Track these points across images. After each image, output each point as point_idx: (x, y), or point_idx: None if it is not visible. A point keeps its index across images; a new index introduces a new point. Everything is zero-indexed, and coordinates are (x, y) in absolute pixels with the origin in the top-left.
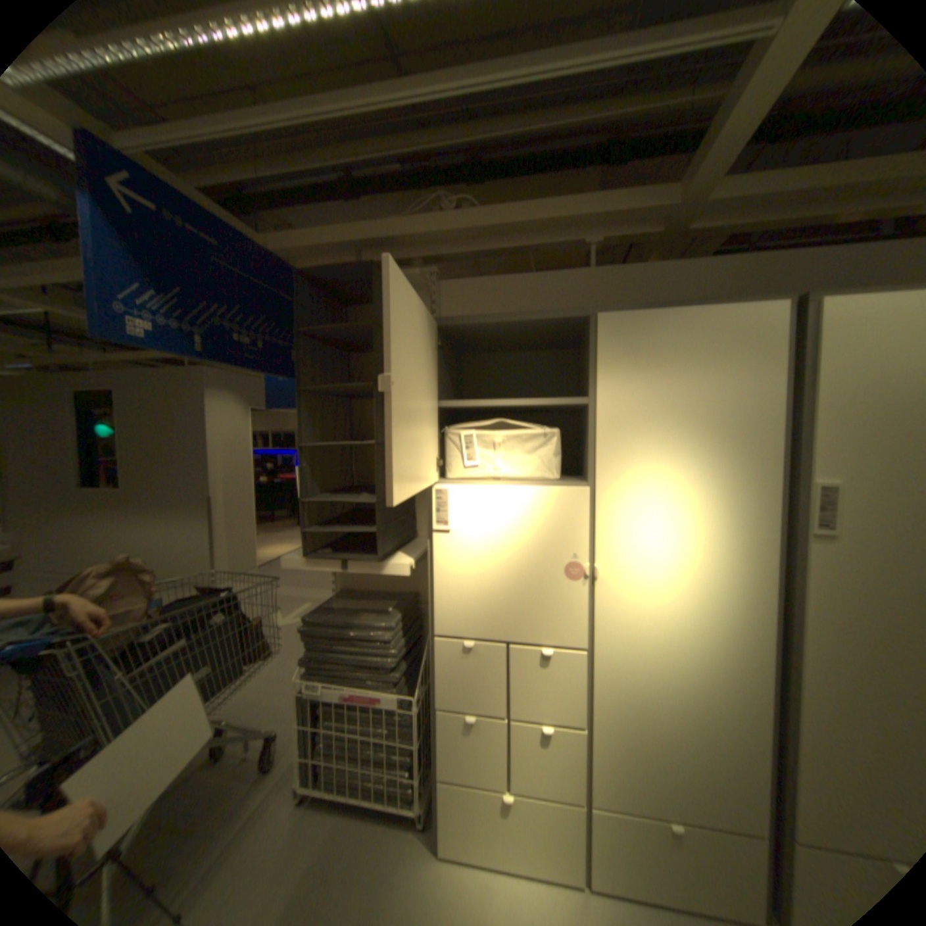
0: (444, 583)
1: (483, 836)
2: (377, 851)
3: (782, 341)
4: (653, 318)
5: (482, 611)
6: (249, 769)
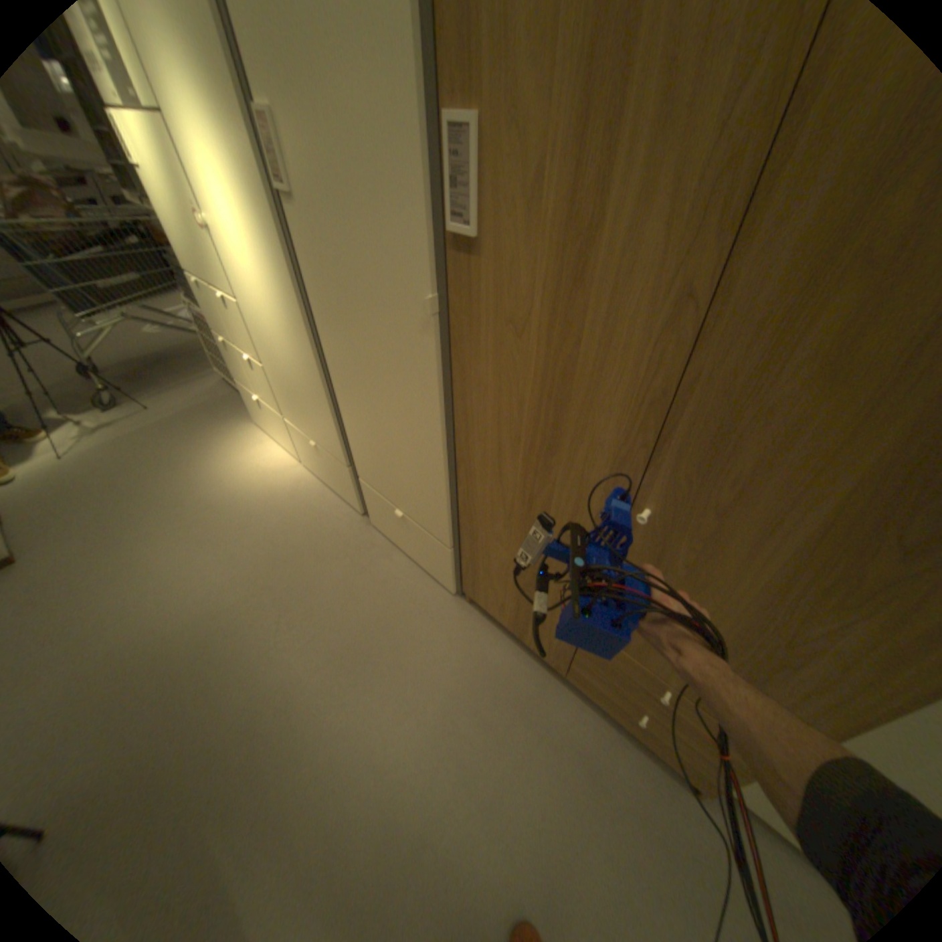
0: (163, 221)
1: (260, 416)
2: (237, 409)
3: None
4: None
5: (187, 252)
6: None
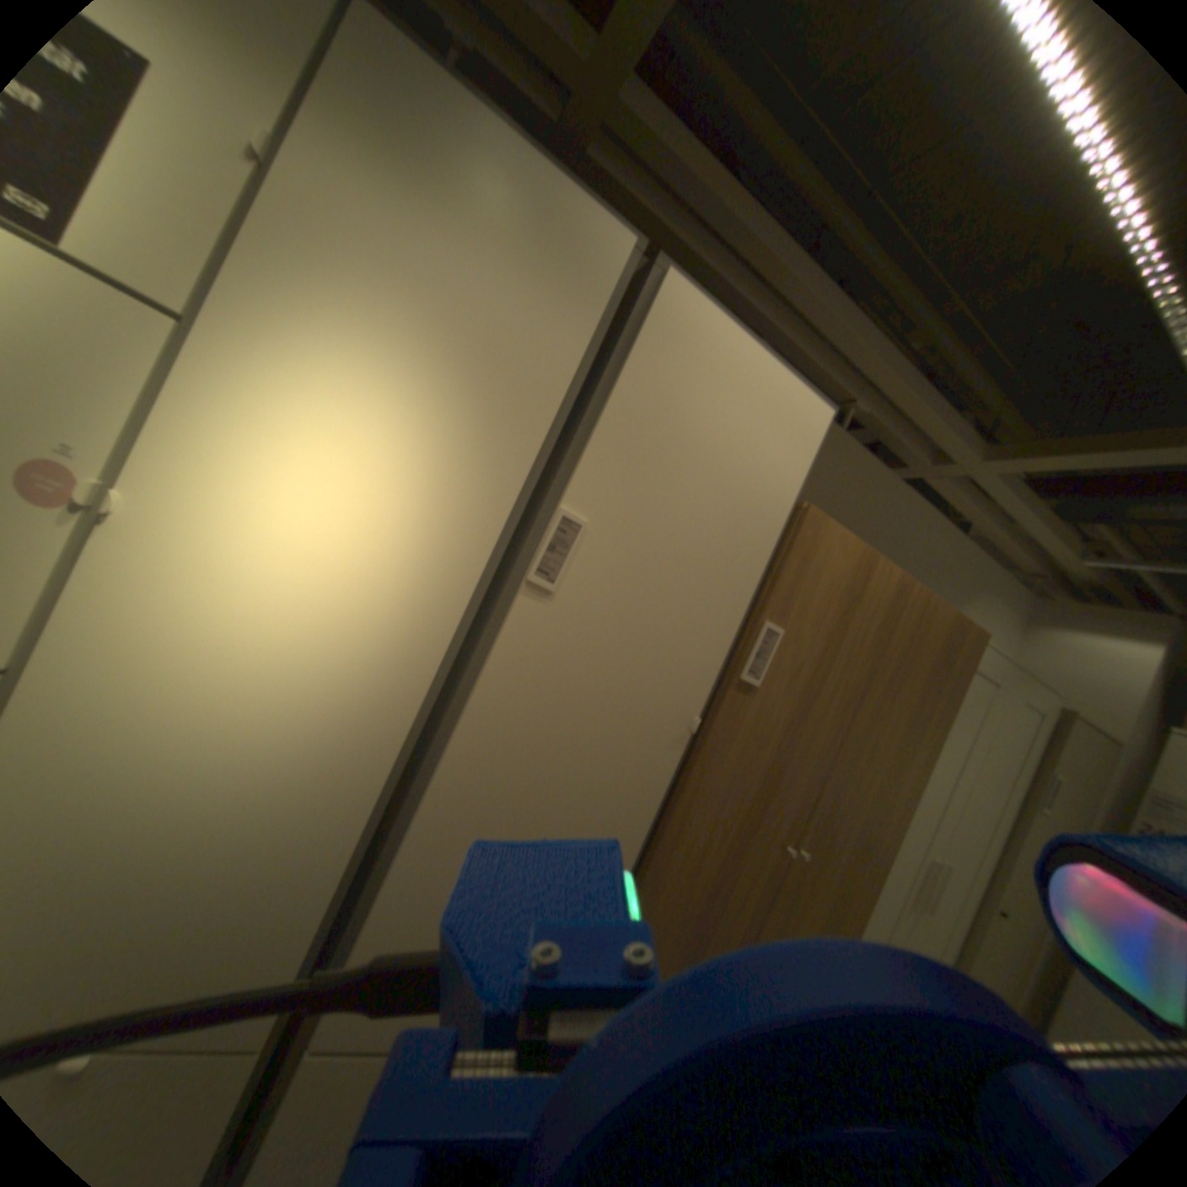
0: None
1: None
2: None
3: (605, 289)
4: (452, 100)
5: None
6: None
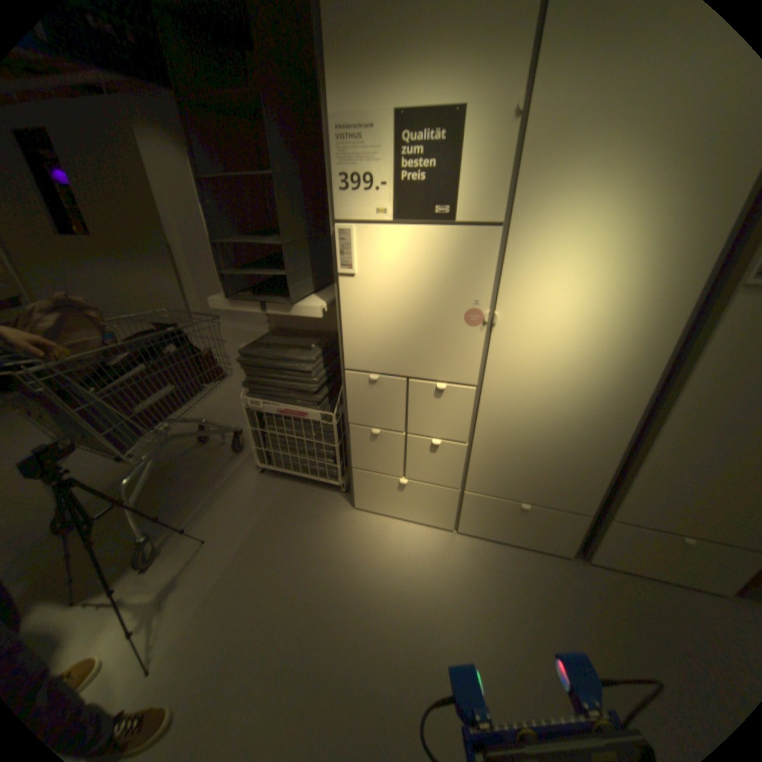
0: (351, 323)
1: (385, 498)
2: (315, 500)
3: None
4: None
5: (385, 349)
6: (227, 448)
